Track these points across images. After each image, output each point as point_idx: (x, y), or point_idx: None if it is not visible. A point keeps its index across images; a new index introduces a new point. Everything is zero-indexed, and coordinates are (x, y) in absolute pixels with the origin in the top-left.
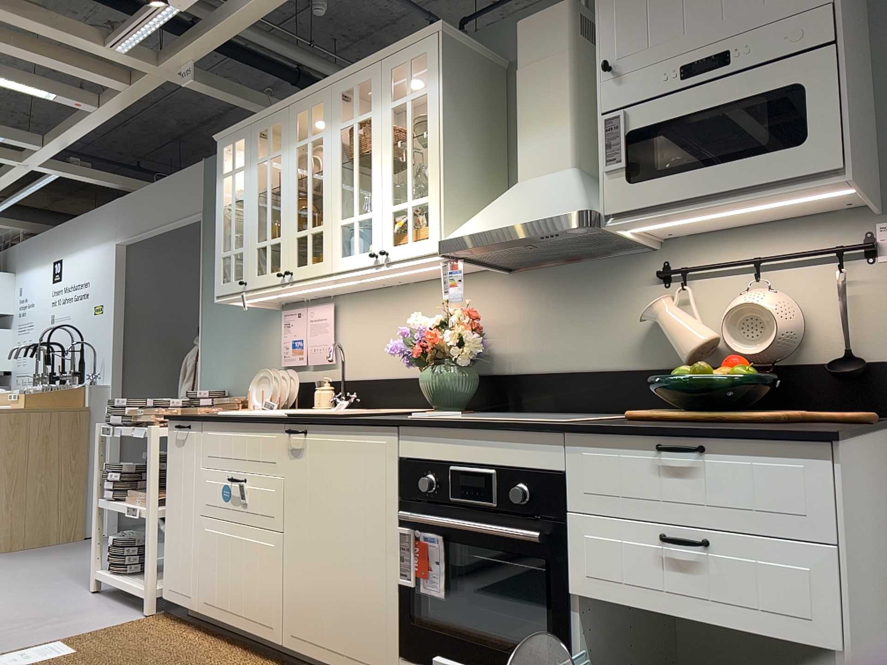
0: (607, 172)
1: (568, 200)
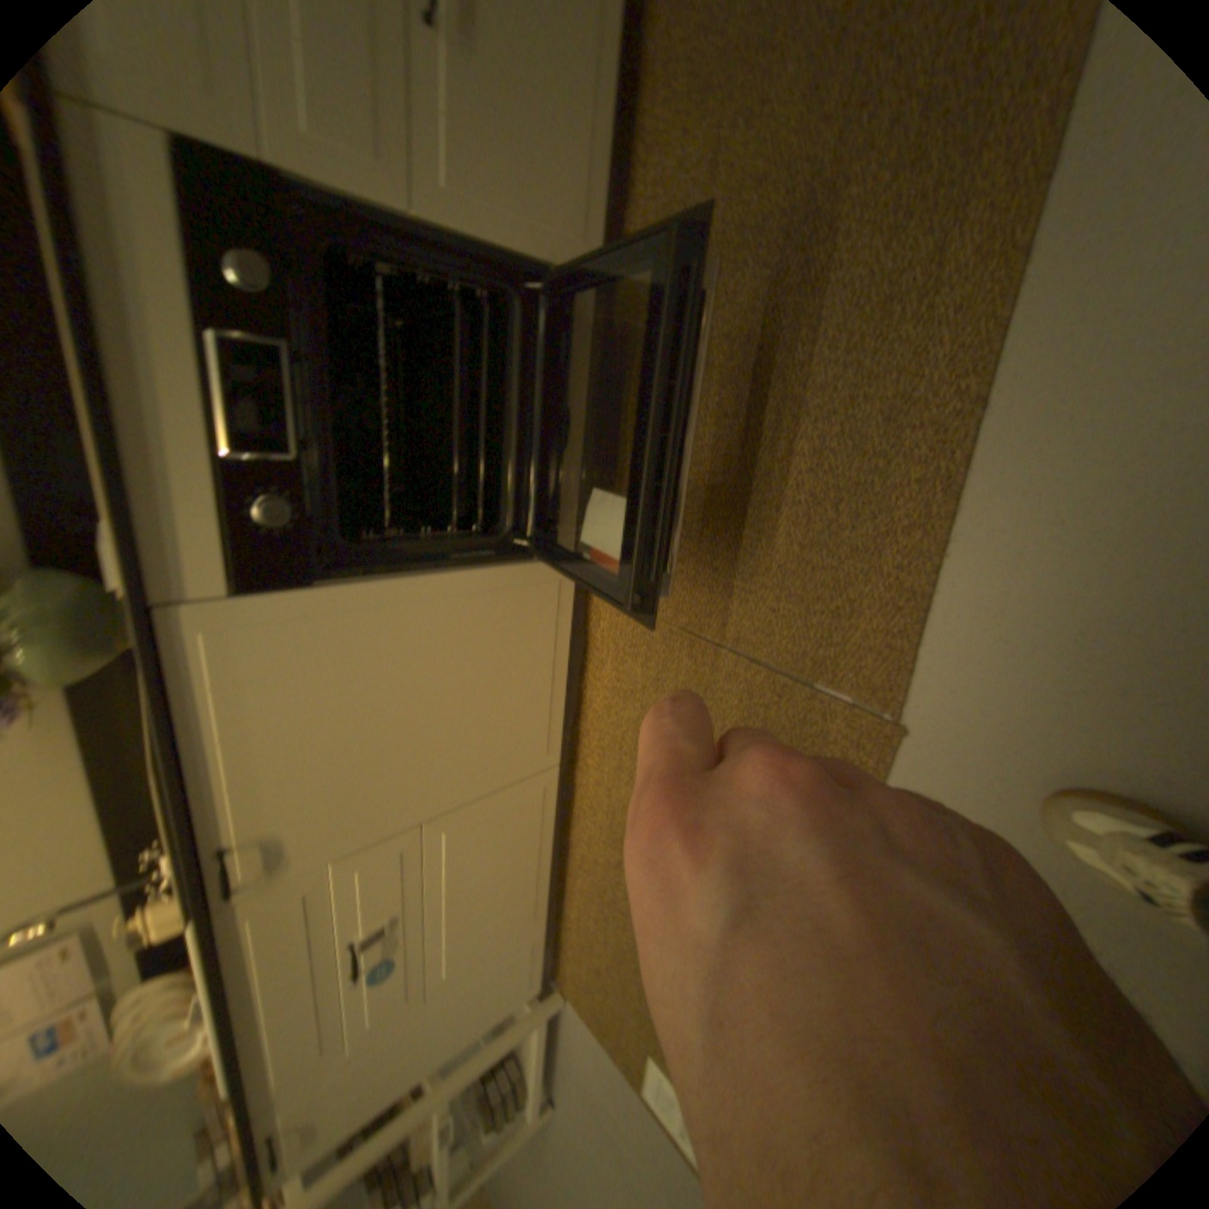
0: None
1: None
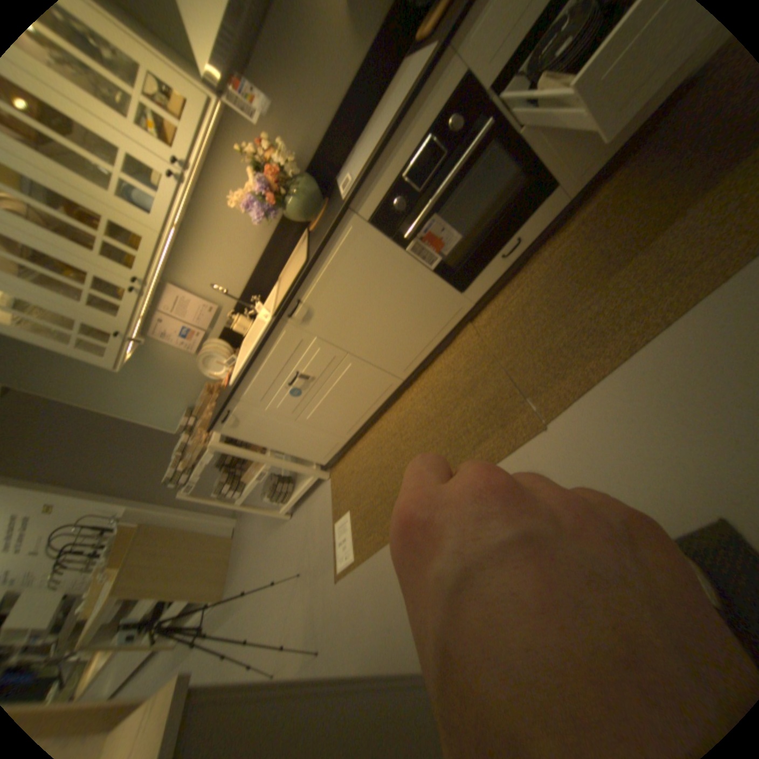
0: None
1: None
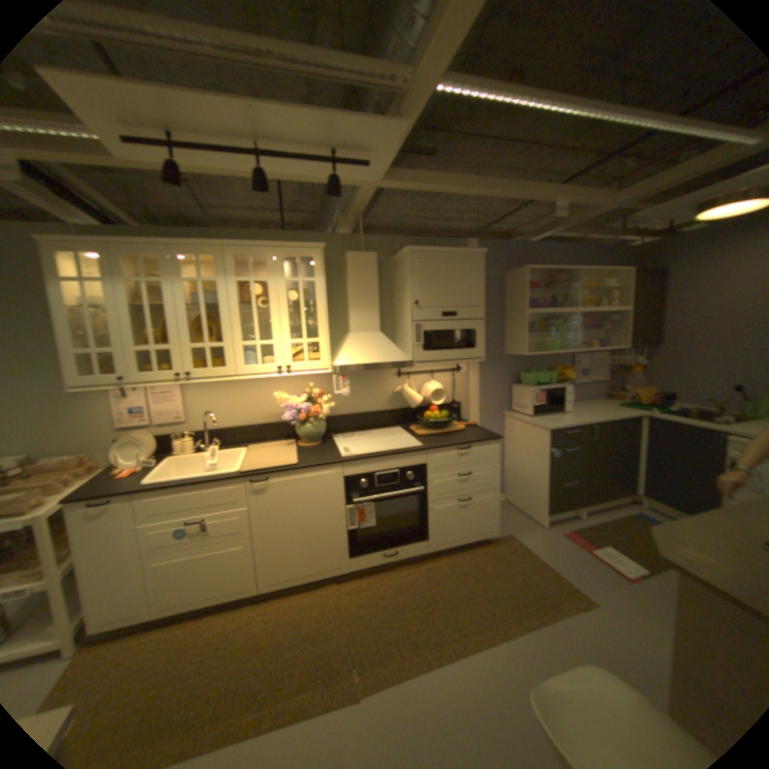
0: (414, 346)
1: (397, 353)
